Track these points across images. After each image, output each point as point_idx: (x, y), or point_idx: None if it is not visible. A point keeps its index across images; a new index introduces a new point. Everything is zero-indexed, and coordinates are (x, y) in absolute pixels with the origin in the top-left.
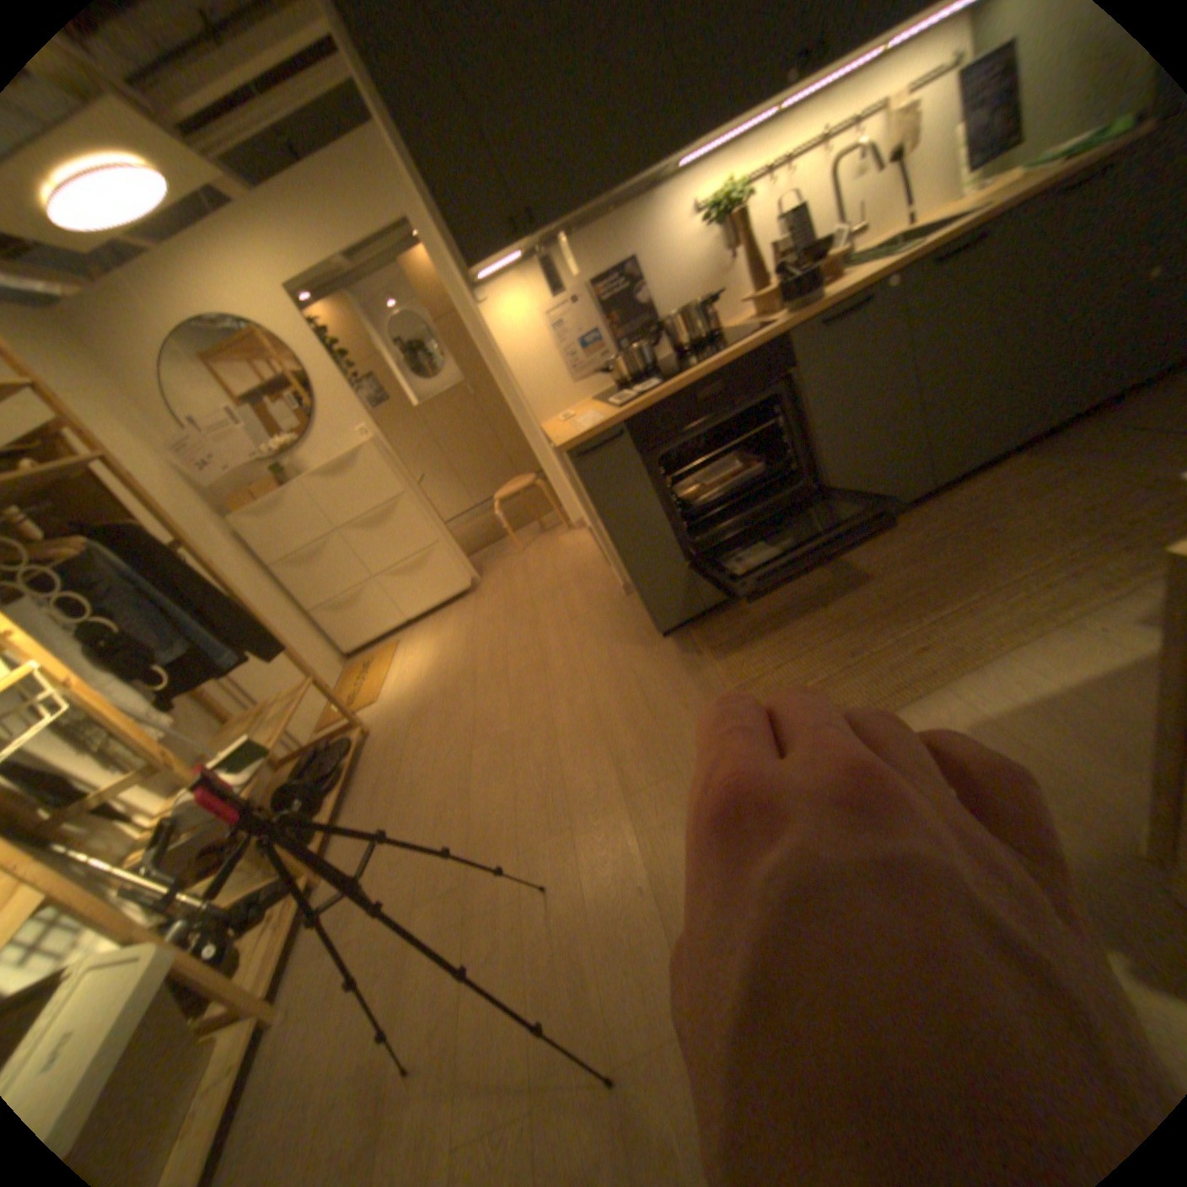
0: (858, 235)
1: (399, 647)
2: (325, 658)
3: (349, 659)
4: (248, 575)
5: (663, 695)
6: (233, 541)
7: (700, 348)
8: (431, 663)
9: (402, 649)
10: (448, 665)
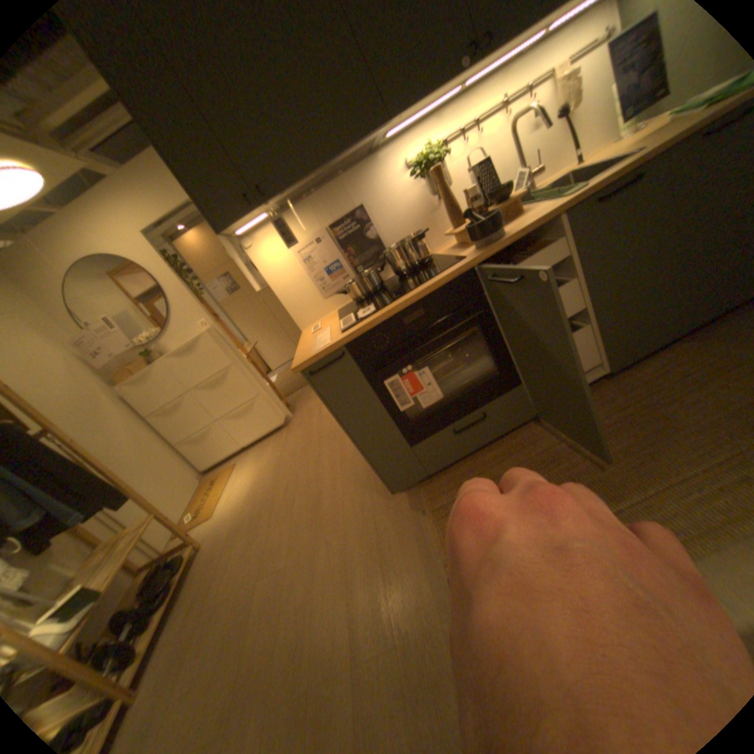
0: (538, 174)
1: (234, 470)
2: (184, 479)
3: (204, 476)
4: (127, 428)
5: (394, 554)
6: (119, 403)
7: (414, 274)
8: (249, 489)
9: (235, 472)
10: (258, 493)
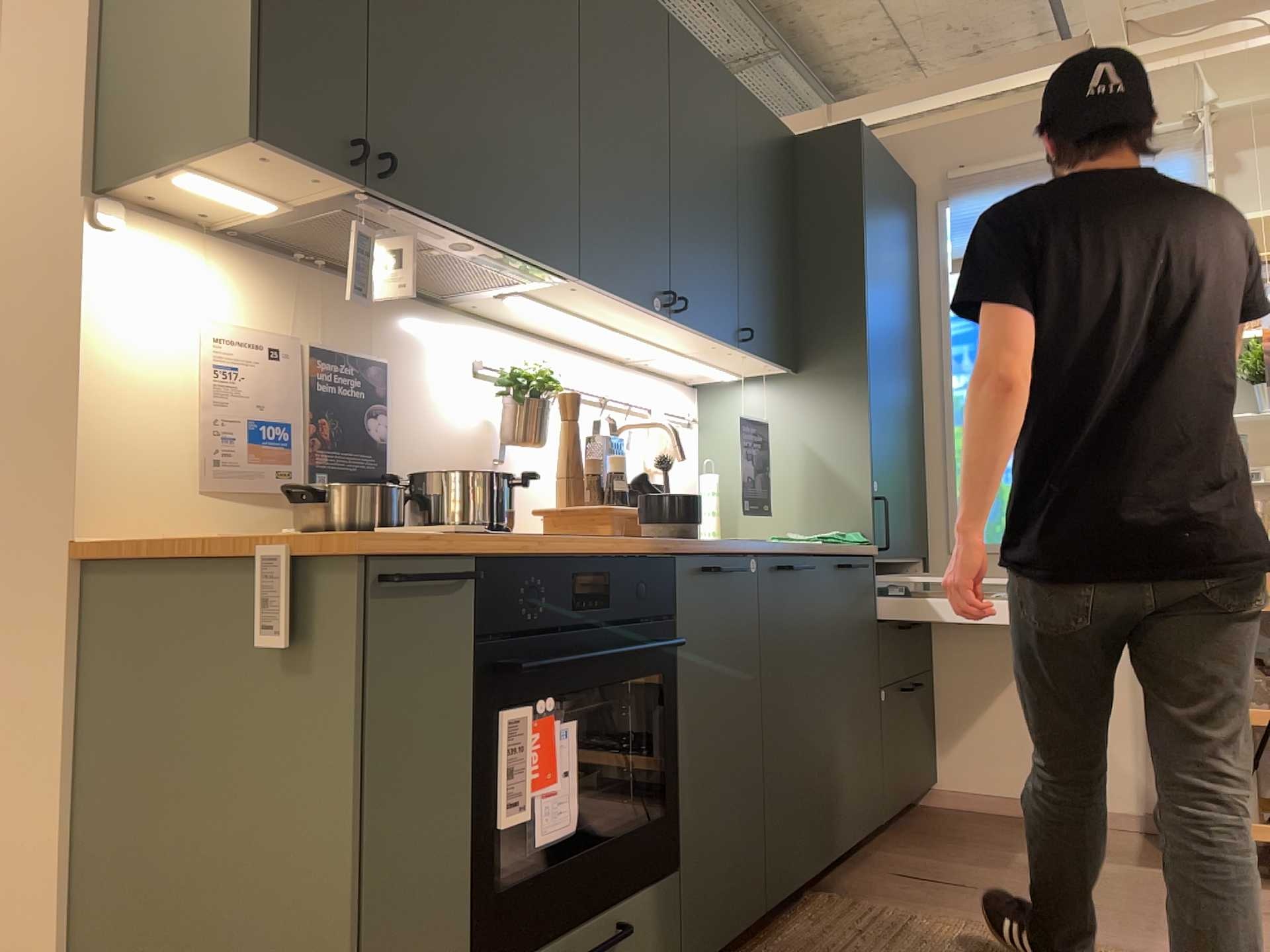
0: None
1: None
2: None
3: None
4: None
5: None
6: None
7: None
8: None
9: None
10: None
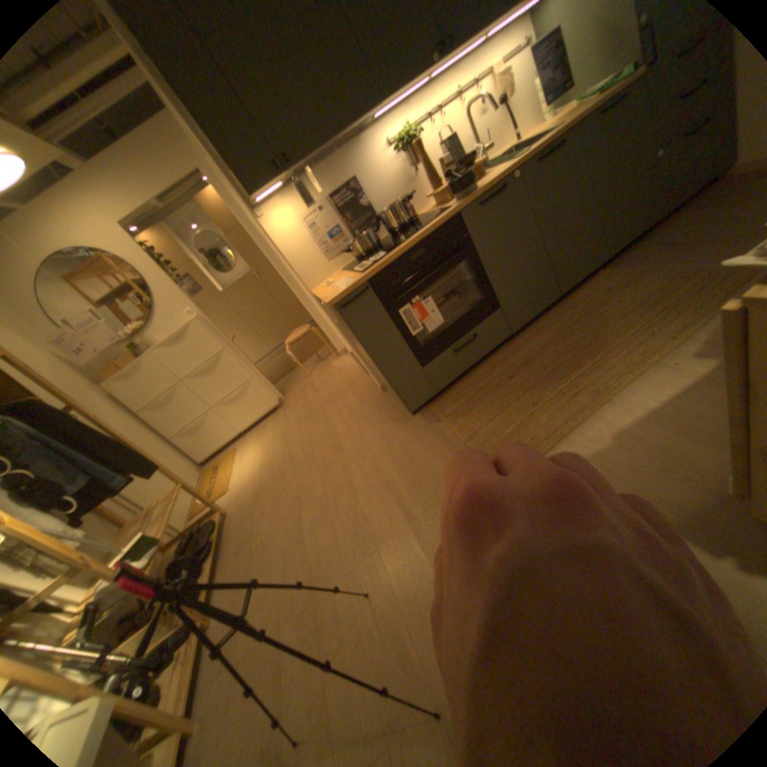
0: (488, 149)
1: (236, 452)
2: (186, 469)
3: (202, 467)
4: (122, 422)
5: (420, 451)
6: (108, 400)
7: (406, 229)
8: (261, 459)
9: (239, 453)
10: (273, 458)
